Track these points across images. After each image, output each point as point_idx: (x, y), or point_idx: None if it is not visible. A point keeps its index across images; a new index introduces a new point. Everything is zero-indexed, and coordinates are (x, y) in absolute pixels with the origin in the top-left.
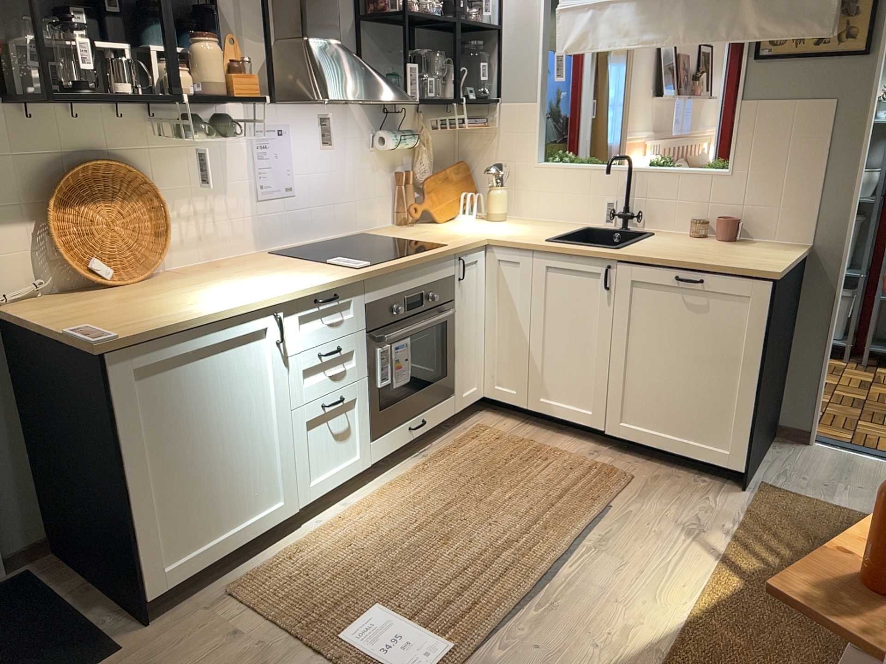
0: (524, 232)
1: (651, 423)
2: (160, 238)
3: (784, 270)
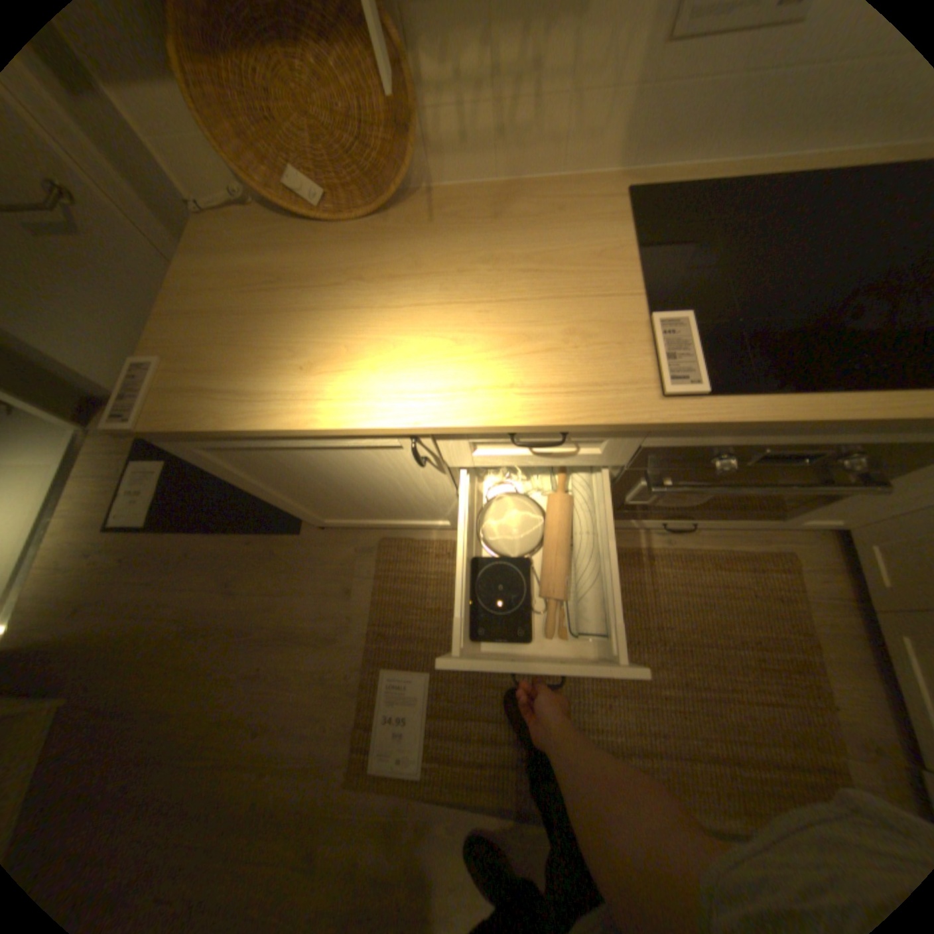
0: None
1: None
2: (401, 128)
3: None
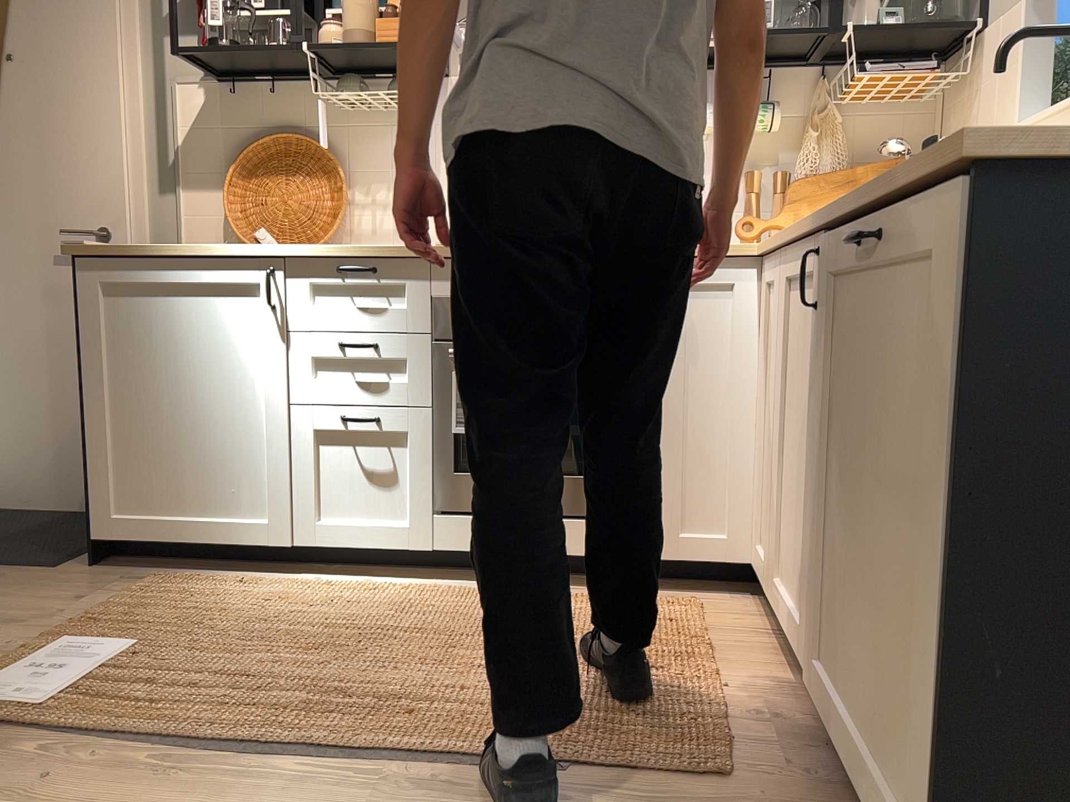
0: None
1: (850, 680)
2: (335, 218)
3: (1063, 137)
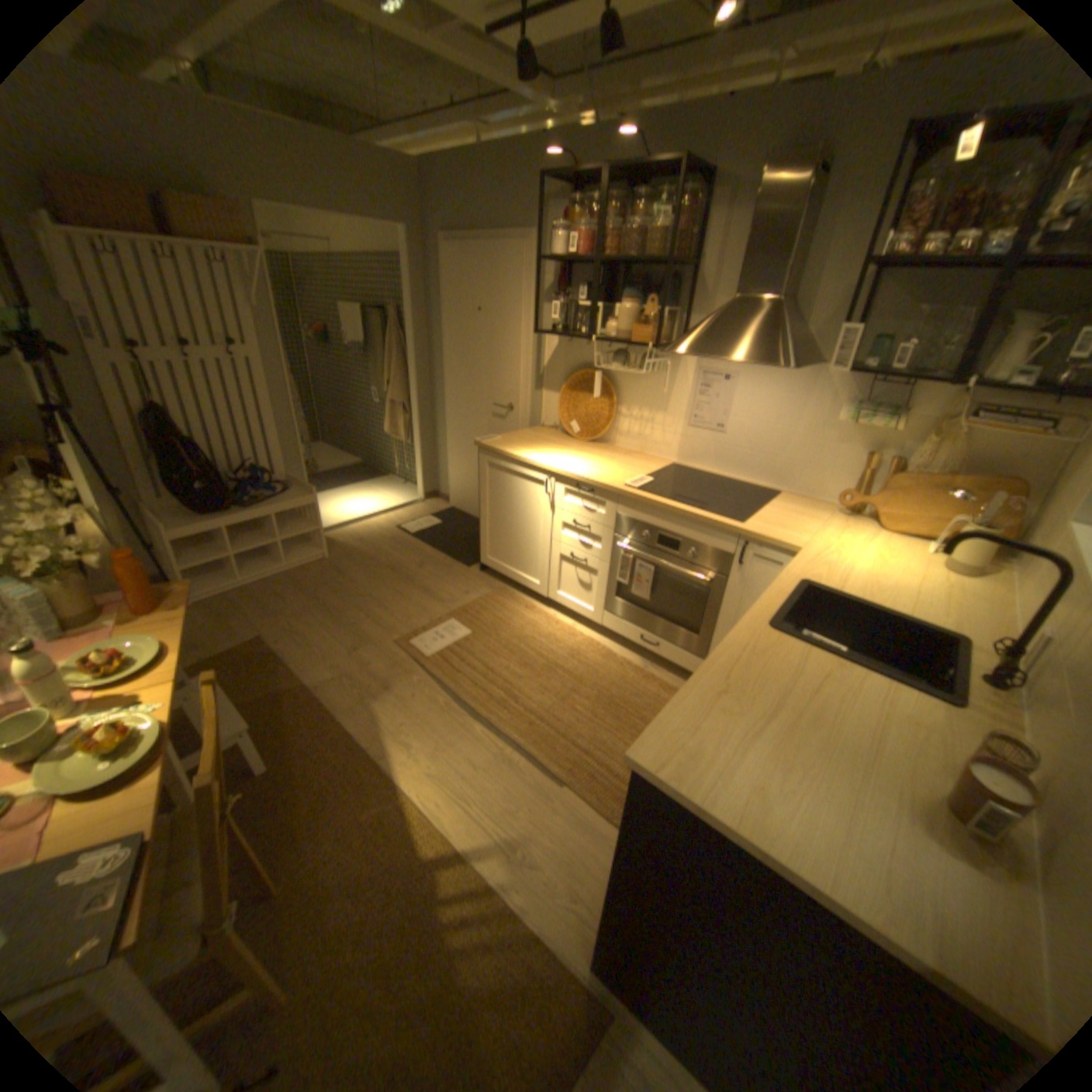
0: (867, 577)
1: None
2: (609, 423)
3: (651, 777)
